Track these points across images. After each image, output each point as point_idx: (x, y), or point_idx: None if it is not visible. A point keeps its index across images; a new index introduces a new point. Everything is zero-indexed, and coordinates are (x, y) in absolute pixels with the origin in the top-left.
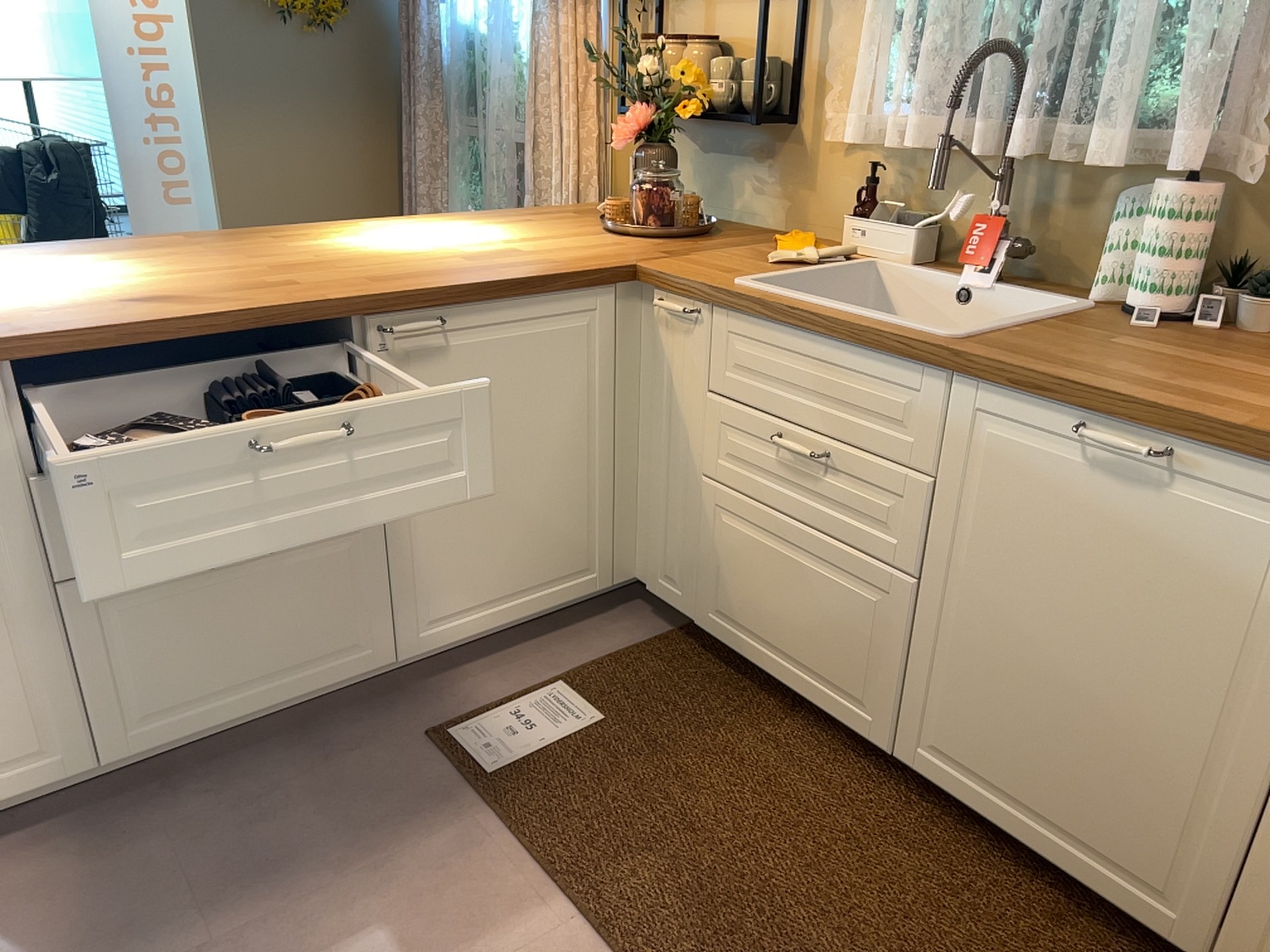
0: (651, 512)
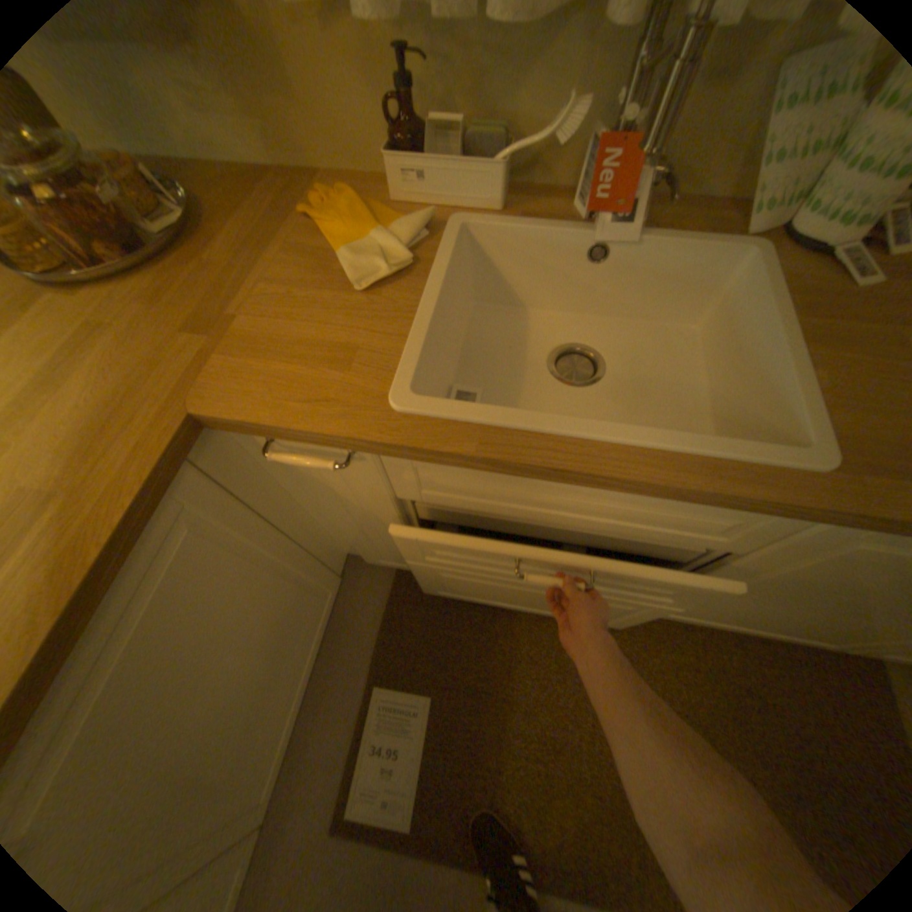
0: (352, 542)
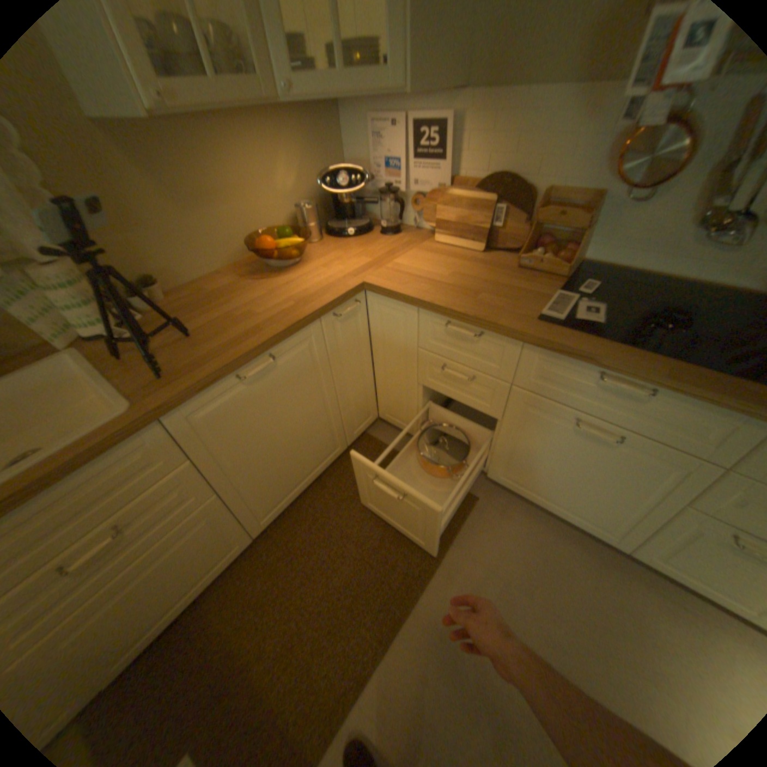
0: None
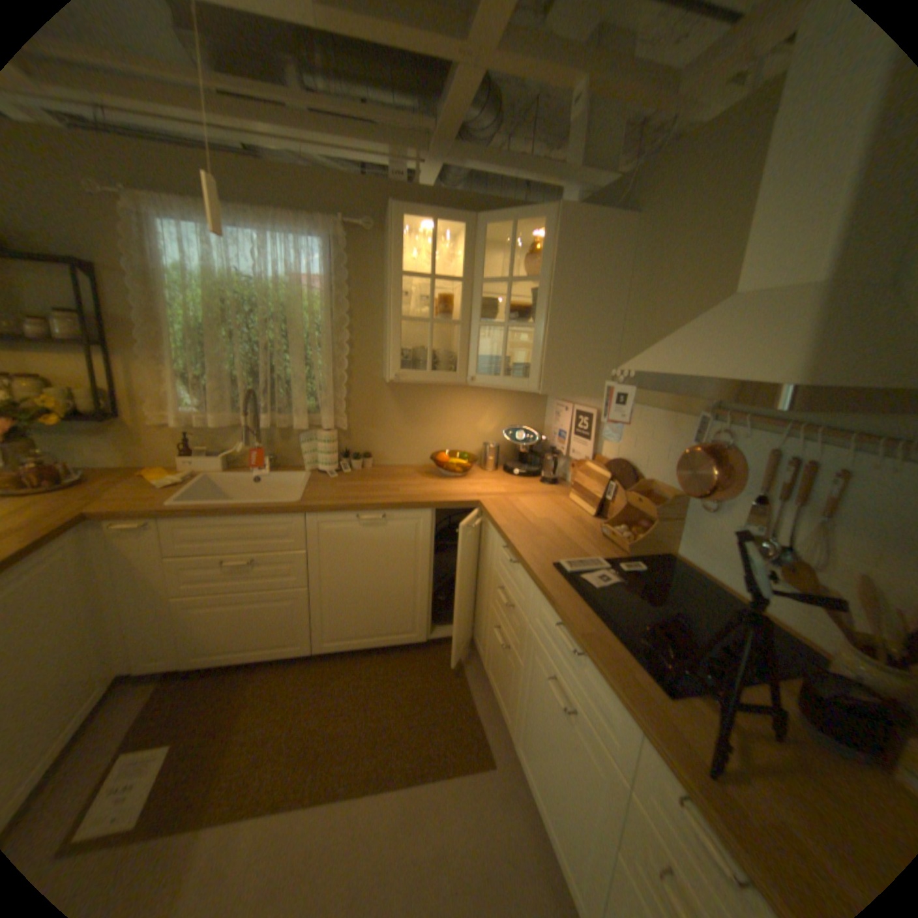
0: (128, 634)
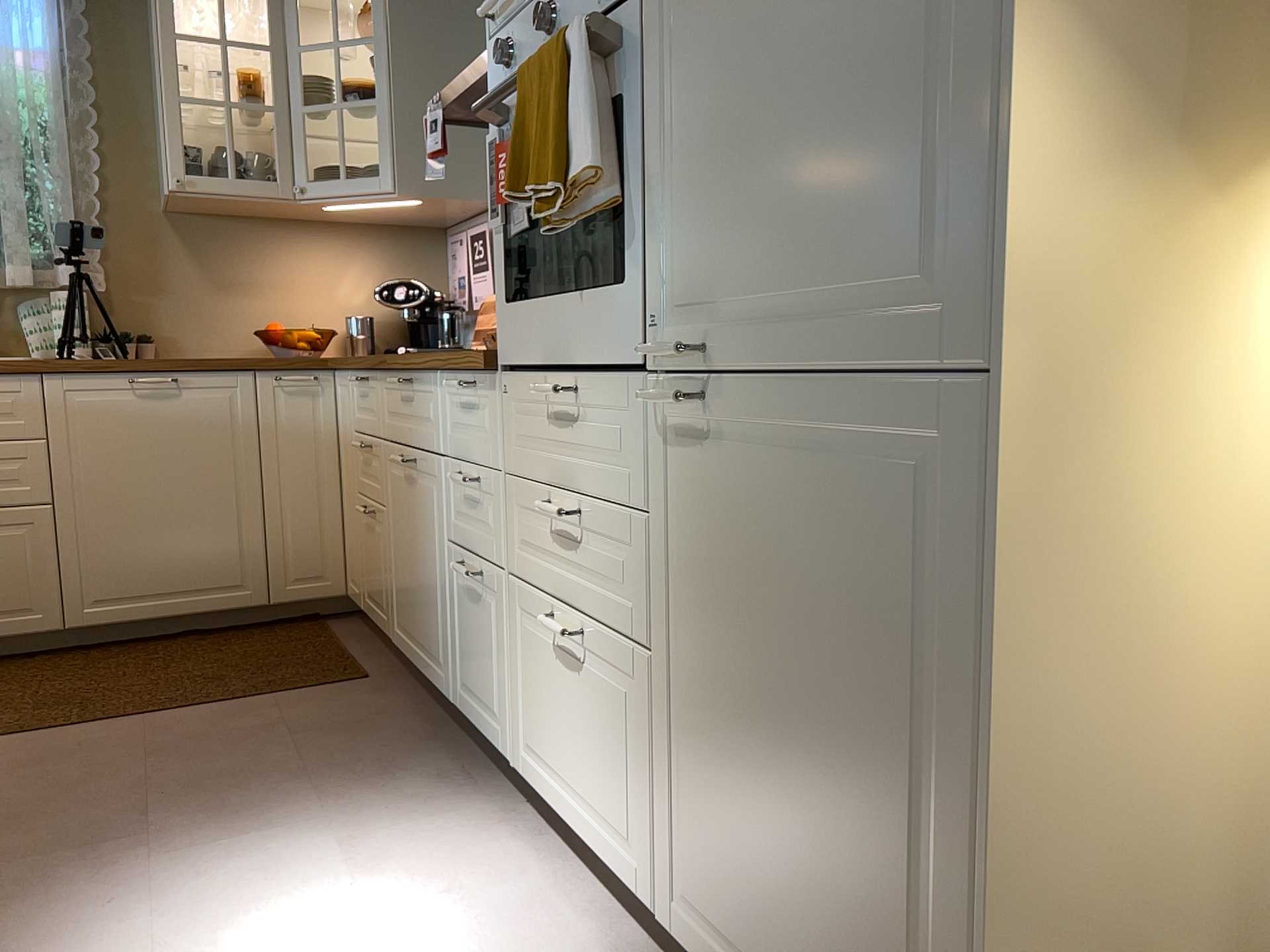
0: None
